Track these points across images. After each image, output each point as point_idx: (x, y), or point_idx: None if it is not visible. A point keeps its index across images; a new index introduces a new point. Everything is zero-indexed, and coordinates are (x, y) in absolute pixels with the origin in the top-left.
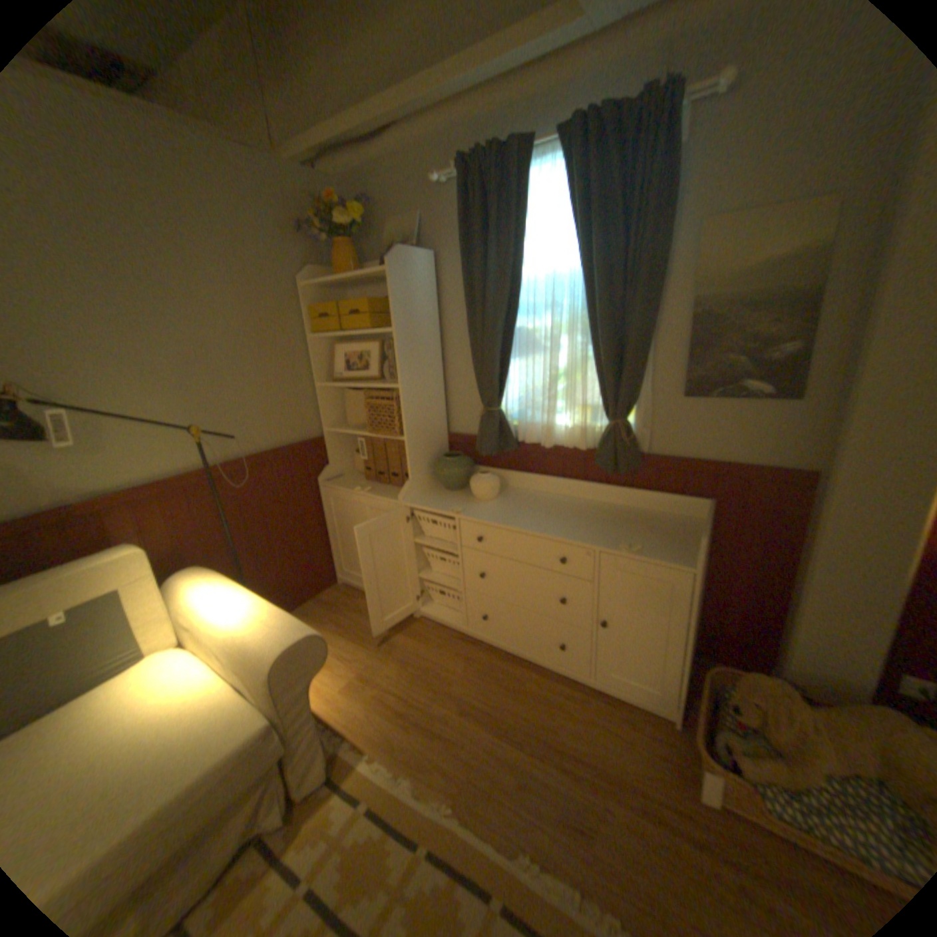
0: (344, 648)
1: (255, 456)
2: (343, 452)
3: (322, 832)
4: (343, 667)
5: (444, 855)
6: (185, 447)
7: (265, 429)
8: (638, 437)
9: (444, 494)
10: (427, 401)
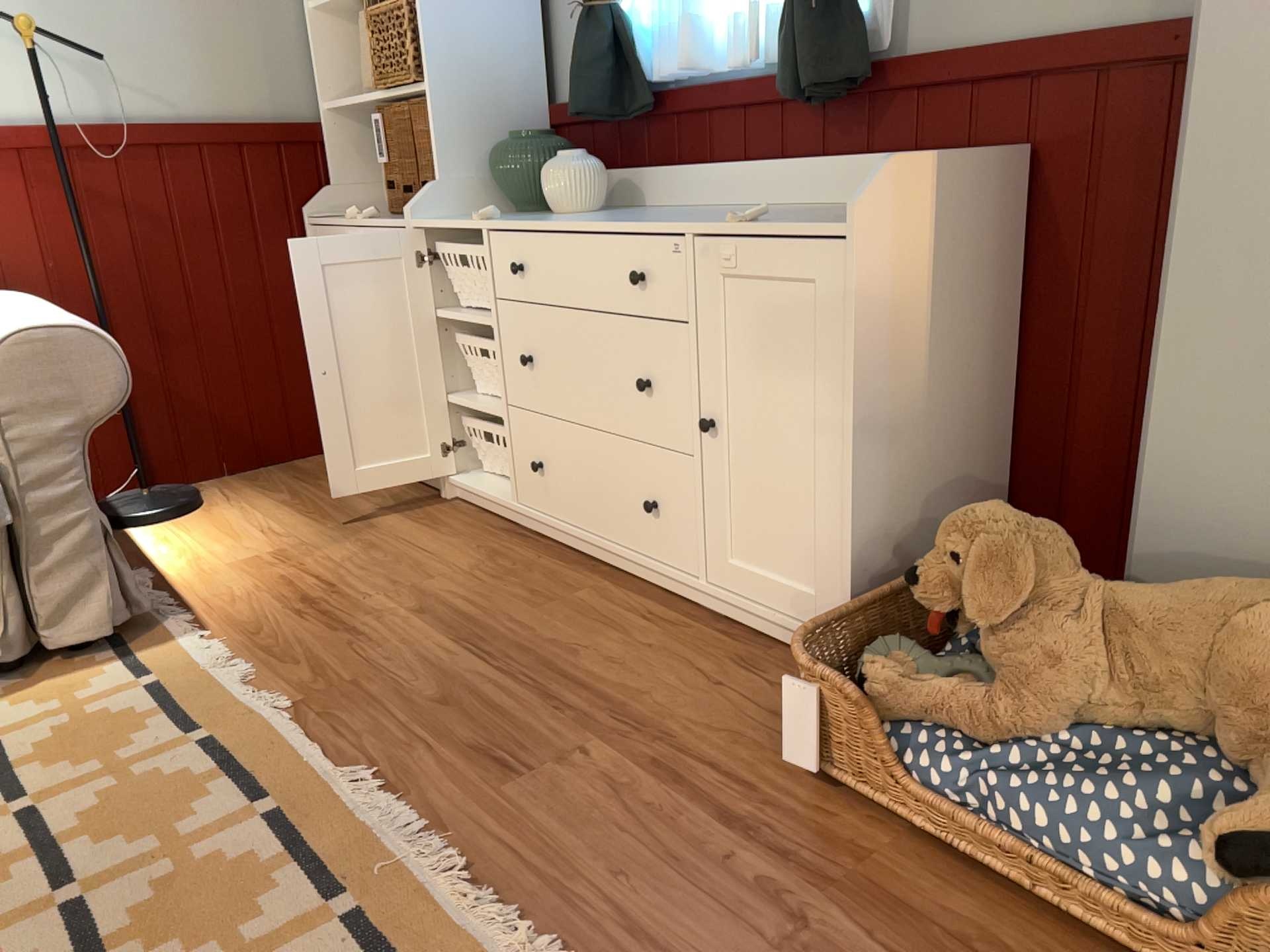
0: (285, 519)
1: (168, 129)
2: (364, 167)
3: (69, 691)
4: (263, 539)
5: (233, 742)
6: (31, 80)
7: (193, 82)
8: (872, 19)
9: (503, 215)
10: (487, 15)
